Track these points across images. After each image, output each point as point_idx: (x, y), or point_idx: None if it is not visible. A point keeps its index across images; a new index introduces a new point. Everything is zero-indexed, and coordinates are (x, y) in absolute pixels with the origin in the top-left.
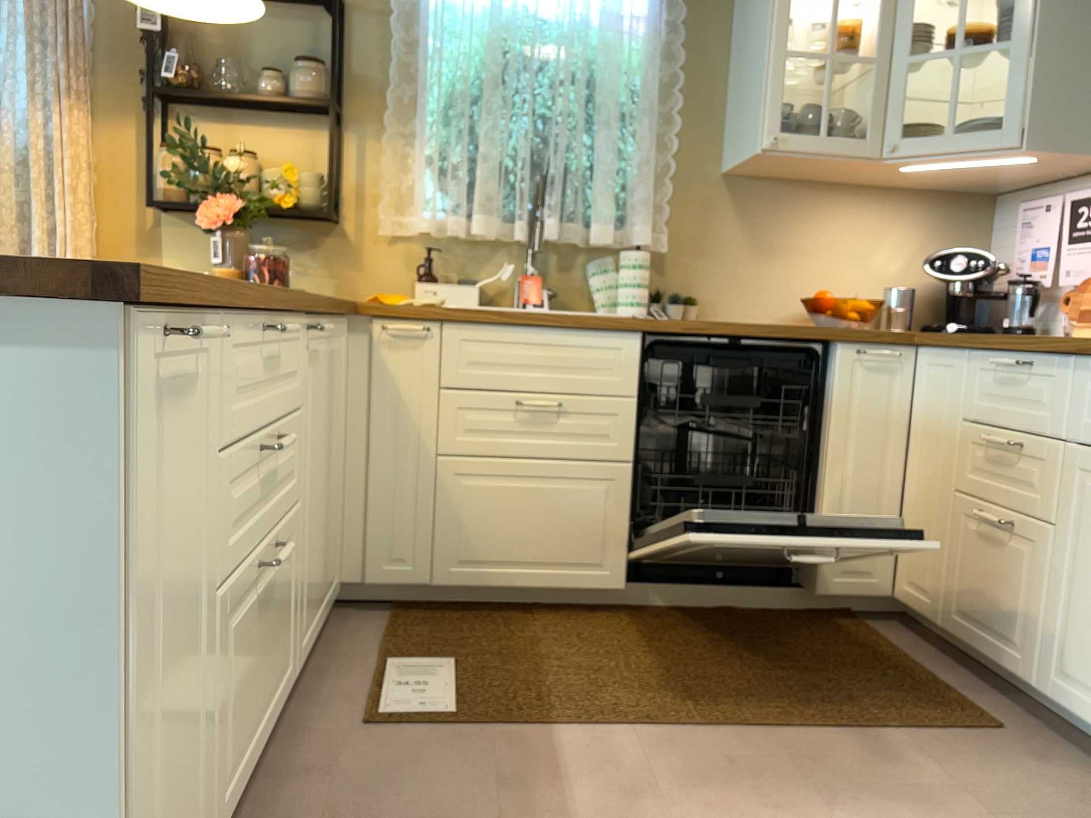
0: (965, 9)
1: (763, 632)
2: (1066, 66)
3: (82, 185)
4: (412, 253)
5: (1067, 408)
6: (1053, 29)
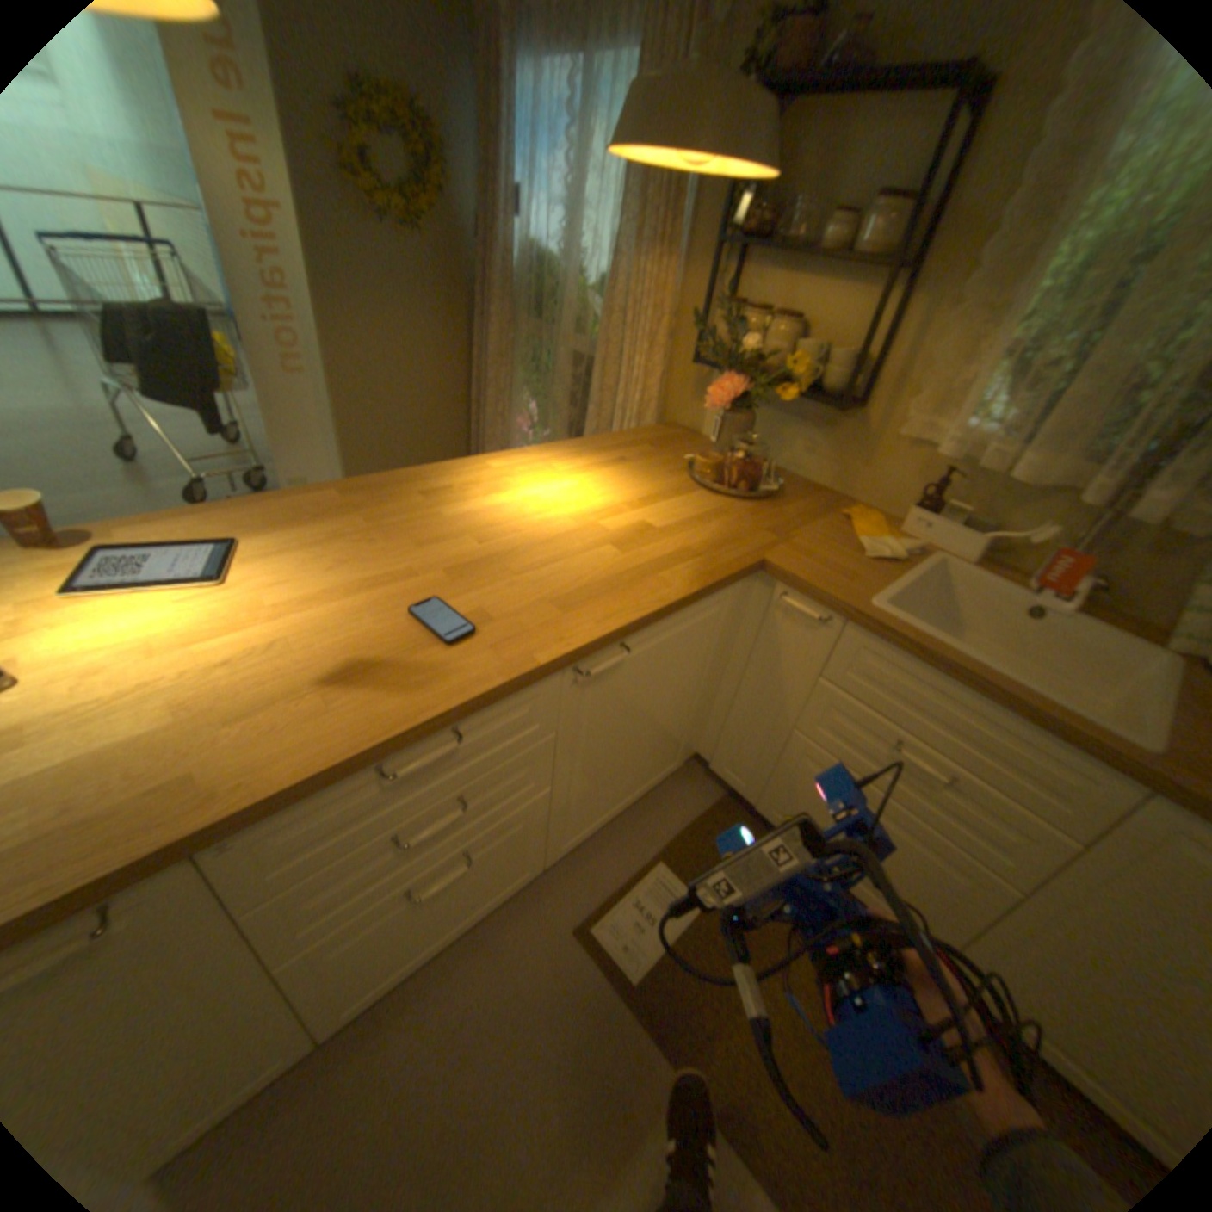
0: None
1: None
2: None
3: (656, 331)
4: (934, 463)
5: None
6: None
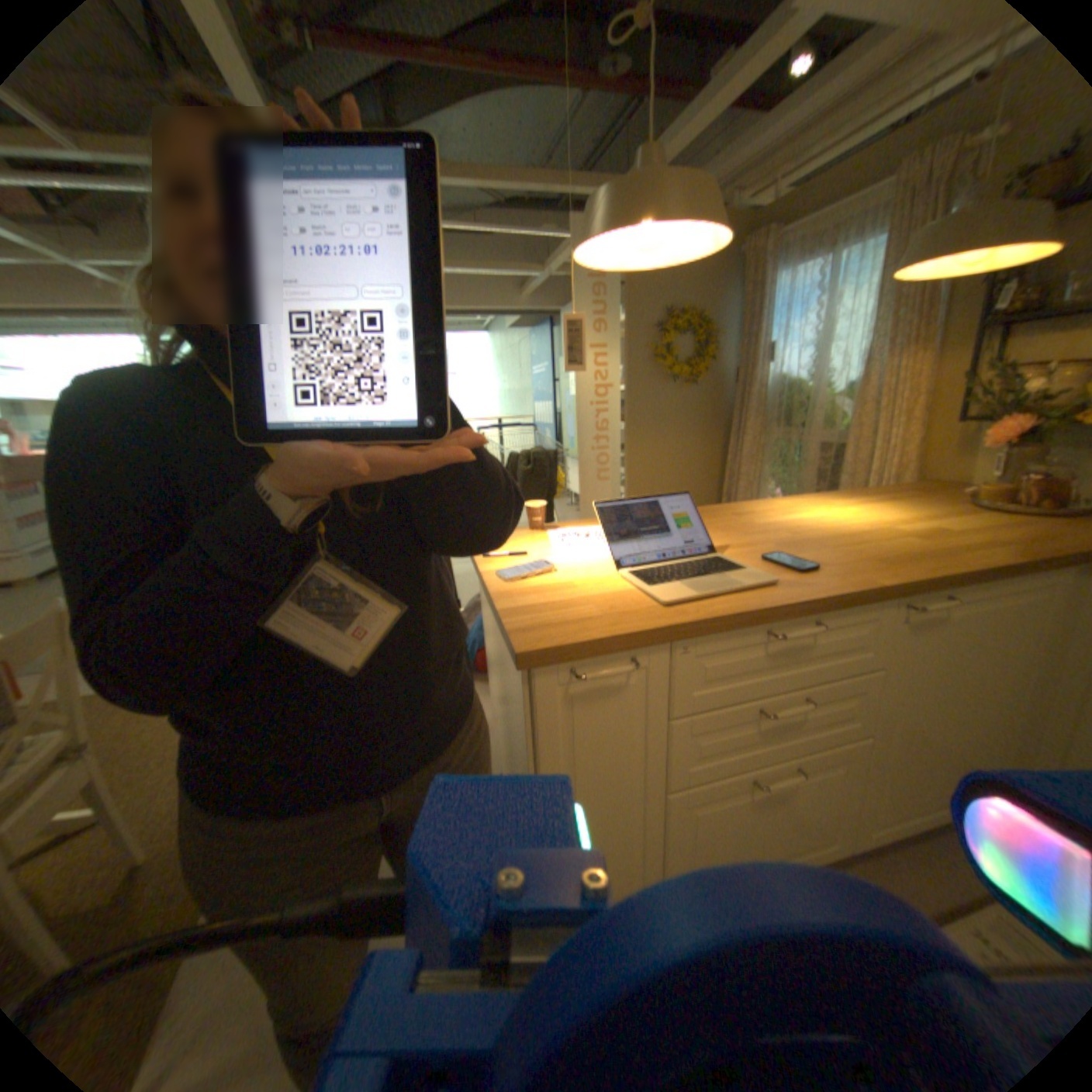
0: None
1: None
2: None
3: (916, 405)
4: None
5: None
6: None
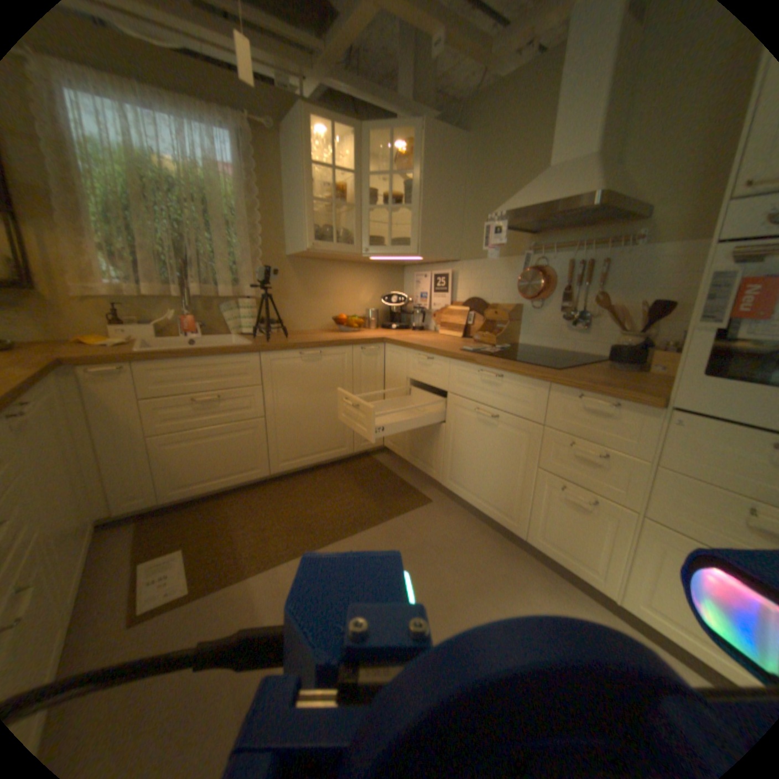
0: (384, 179)
1: (333, 476)
2: (430, 218)
3: None
4: (95, 306)
5: (445, 377)
6: (424, 200)
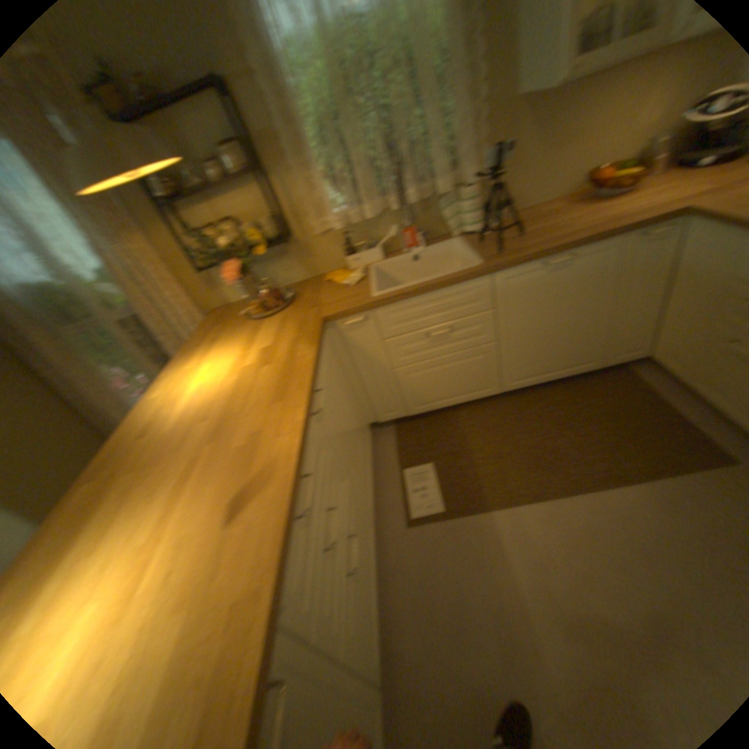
0: None
1: (575, 396)
2: None
3: (156, 276)
4: (333, 239)
5: None
6: None
